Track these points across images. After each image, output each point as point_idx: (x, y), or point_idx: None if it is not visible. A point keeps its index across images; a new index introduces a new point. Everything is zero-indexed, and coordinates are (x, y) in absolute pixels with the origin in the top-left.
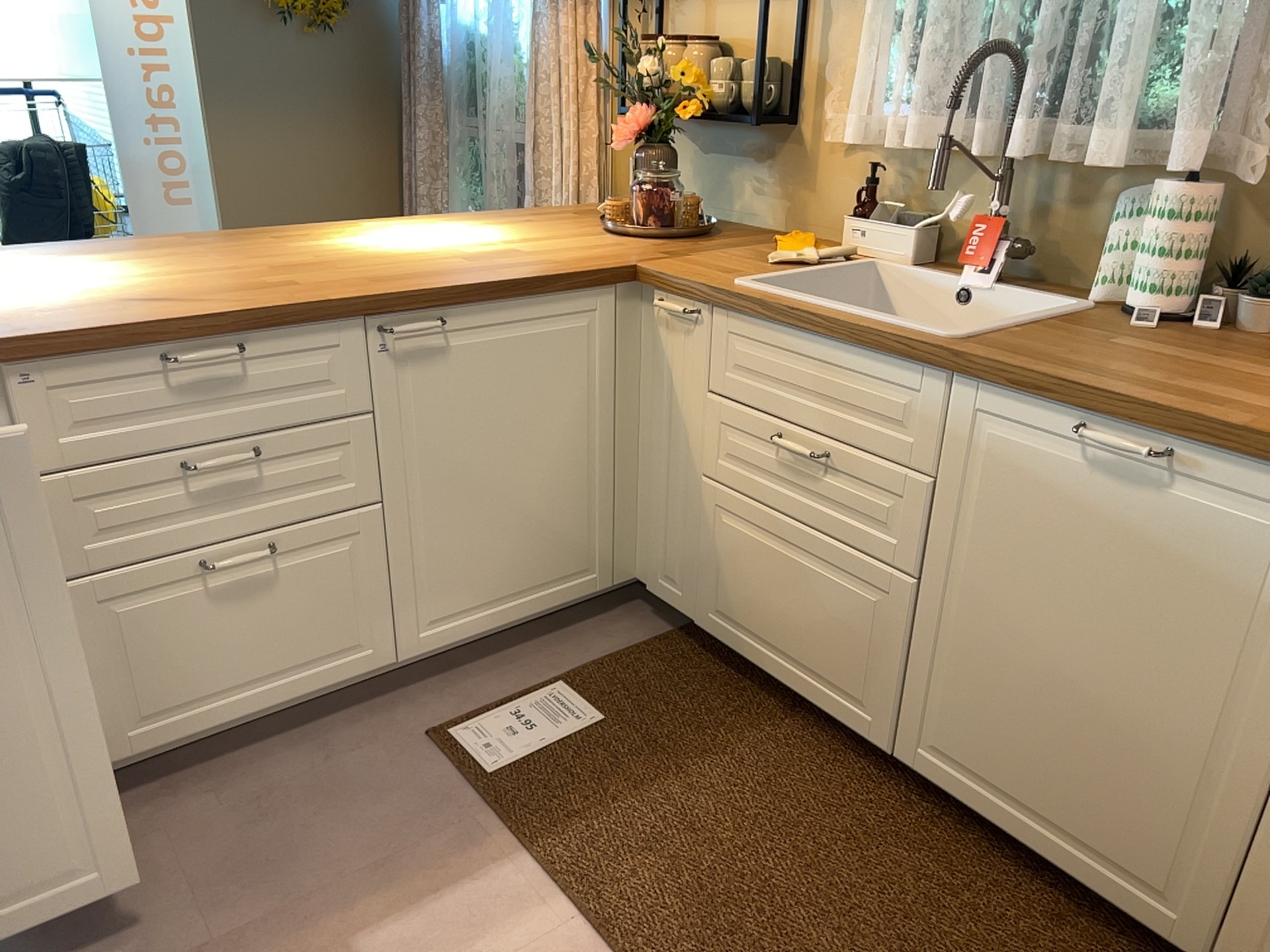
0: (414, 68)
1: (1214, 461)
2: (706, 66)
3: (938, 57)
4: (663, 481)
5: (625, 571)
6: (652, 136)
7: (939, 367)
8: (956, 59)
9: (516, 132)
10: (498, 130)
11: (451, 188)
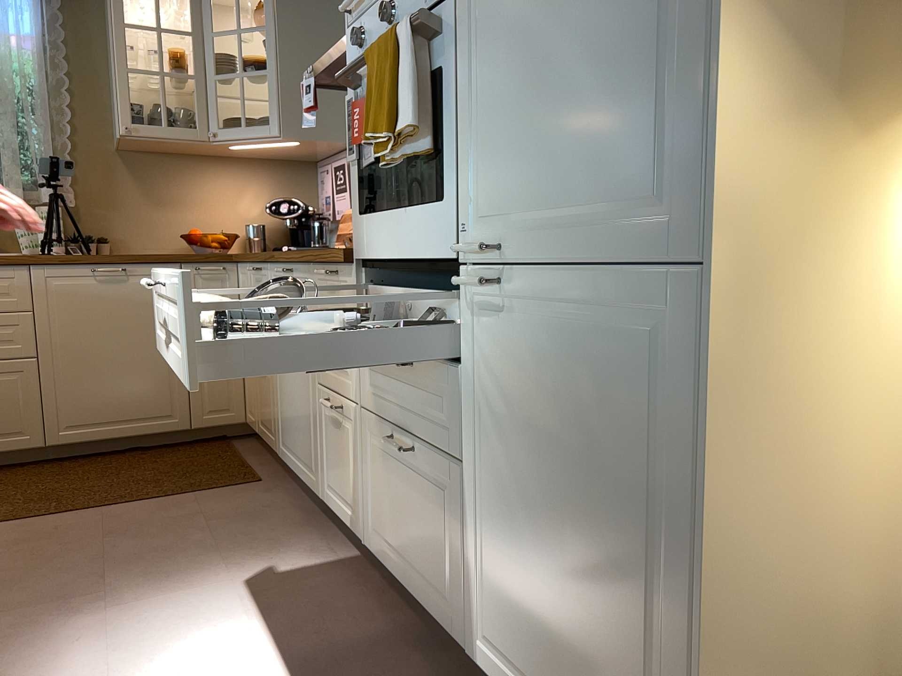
0: None
1: (138, 267)
2: None
3: None
4: None
5: None
6: None
7: (25, 264)
8: None
9: None
10: None
11: None
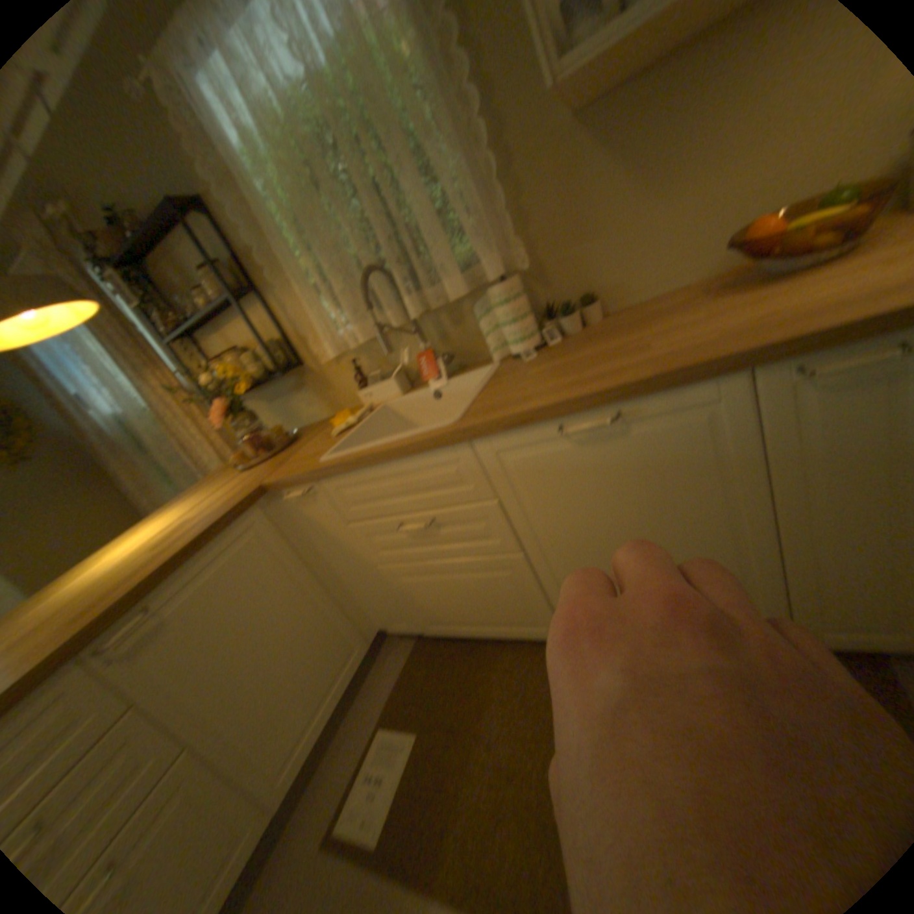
0: (93, 451)
1: (645, 406)
2: (235, 364)
3: (346, 295)
4: (357, 582)
5: (371, 634)
6: (233, 413)
7: (460, 445)
8: (355, 290)
9: (171, 449)
10: (159, 455)
11: (158, 494)
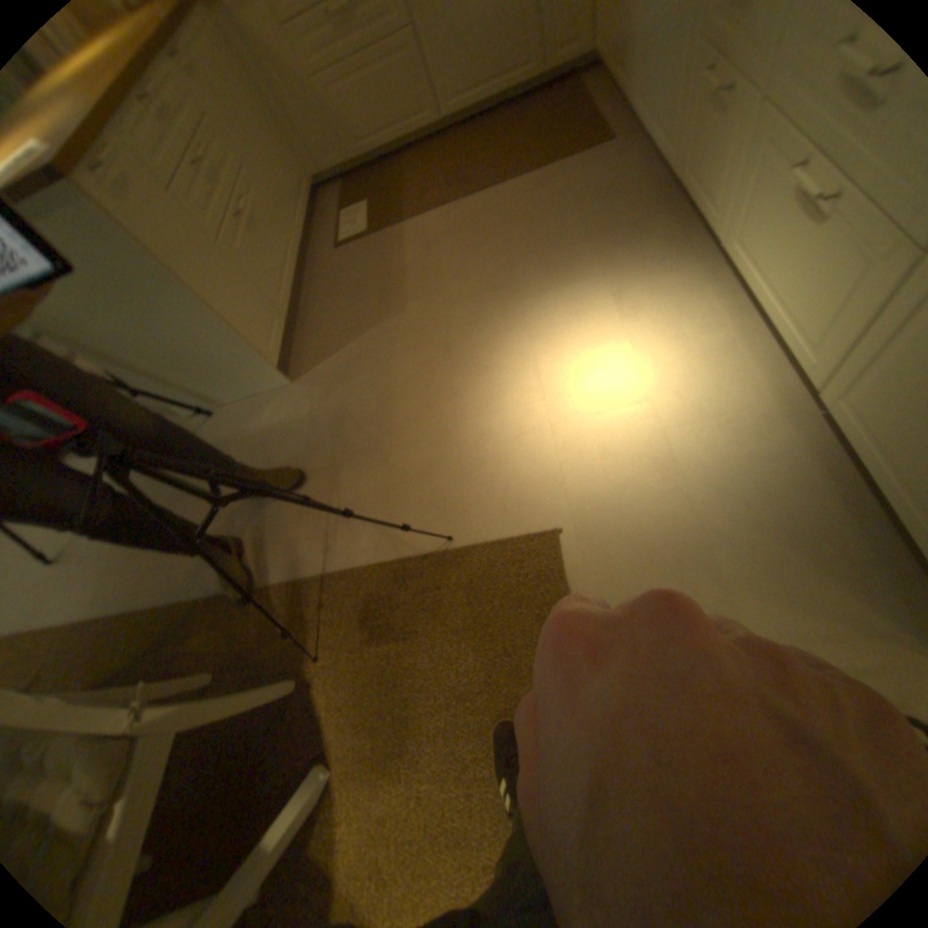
0: None
1: None
2: None
3: None
4: (290, 106)
5: (306, 174)
6: None
7: None
8: None
9: None
10: None
11: None
